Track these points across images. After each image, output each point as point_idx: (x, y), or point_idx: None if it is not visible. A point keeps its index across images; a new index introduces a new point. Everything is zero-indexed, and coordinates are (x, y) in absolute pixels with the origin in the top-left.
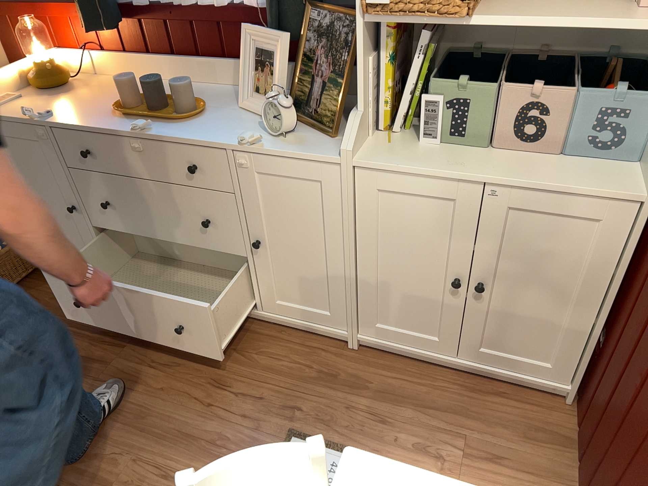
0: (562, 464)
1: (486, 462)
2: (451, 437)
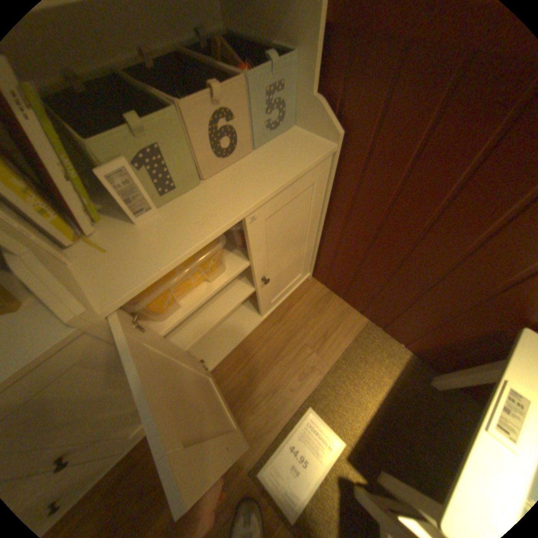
0: (339, 308)
1: (324, 345)
2: (302, 354)
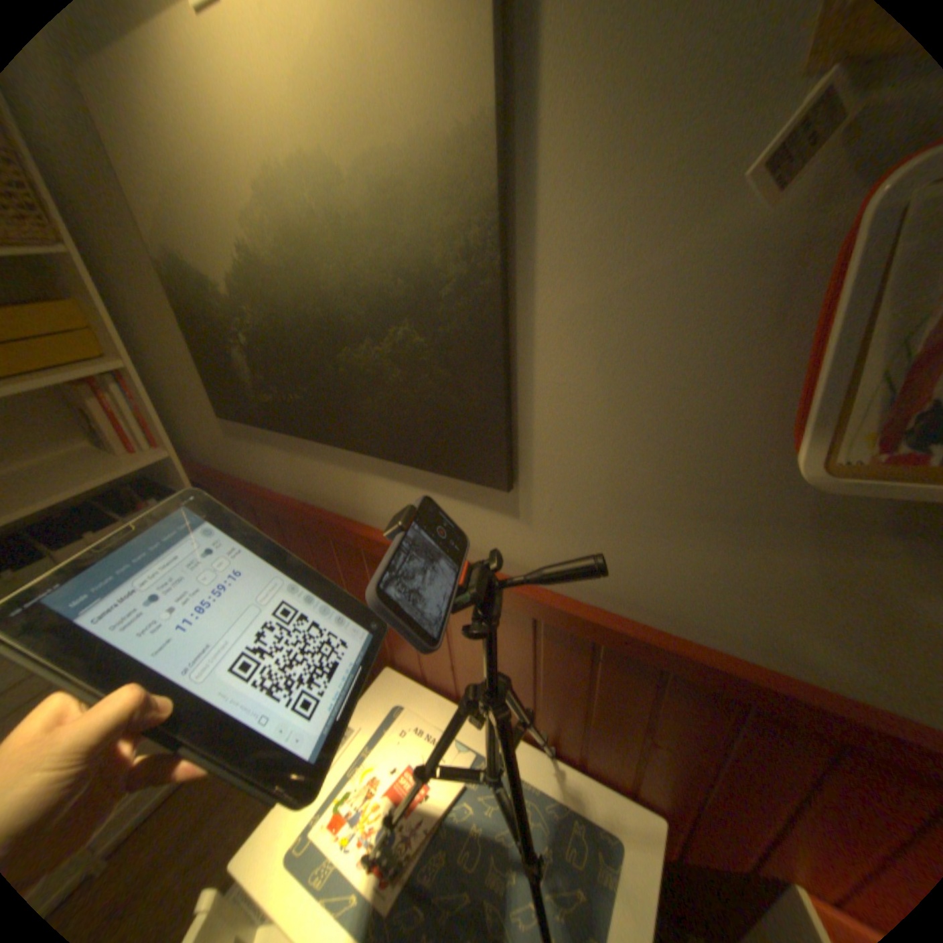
0: None
1: None
2: None
